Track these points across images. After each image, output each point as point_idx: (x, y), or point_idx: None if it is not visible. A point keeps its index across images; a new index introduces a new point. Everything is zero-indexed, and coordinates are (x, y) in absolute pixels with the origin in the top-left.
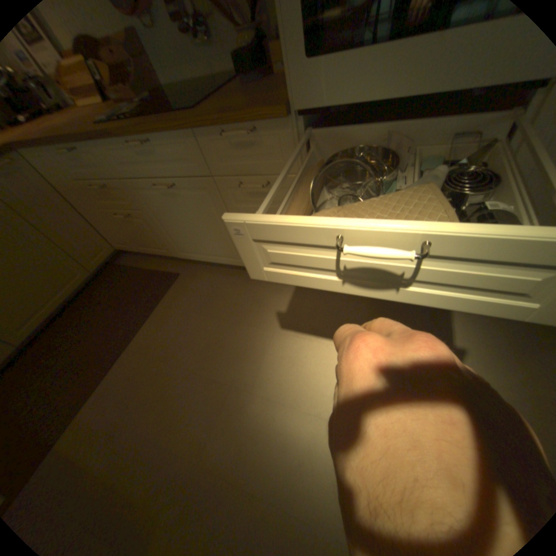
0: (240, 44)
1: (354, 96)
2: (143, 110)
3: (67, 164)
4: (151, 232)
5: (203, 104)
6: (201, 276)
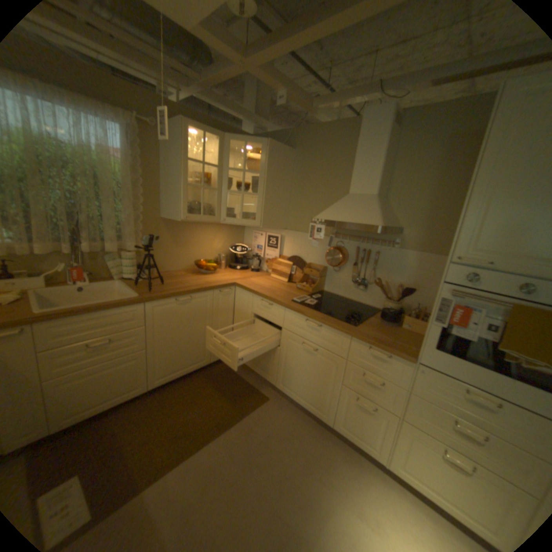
0: (387, 306)
1: (458, 376)
2: (319, 306)
3: (258, 306)
4: (272, 362)
5: (362, 328)
6: (286, 412)
